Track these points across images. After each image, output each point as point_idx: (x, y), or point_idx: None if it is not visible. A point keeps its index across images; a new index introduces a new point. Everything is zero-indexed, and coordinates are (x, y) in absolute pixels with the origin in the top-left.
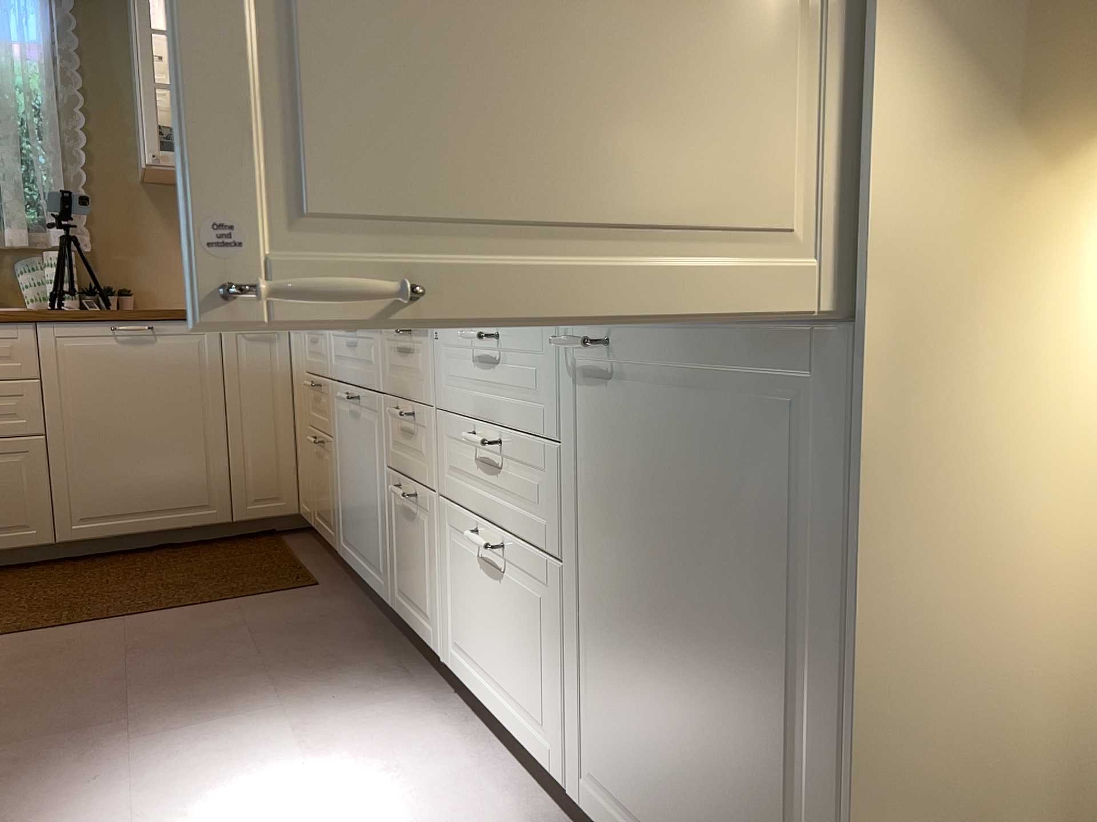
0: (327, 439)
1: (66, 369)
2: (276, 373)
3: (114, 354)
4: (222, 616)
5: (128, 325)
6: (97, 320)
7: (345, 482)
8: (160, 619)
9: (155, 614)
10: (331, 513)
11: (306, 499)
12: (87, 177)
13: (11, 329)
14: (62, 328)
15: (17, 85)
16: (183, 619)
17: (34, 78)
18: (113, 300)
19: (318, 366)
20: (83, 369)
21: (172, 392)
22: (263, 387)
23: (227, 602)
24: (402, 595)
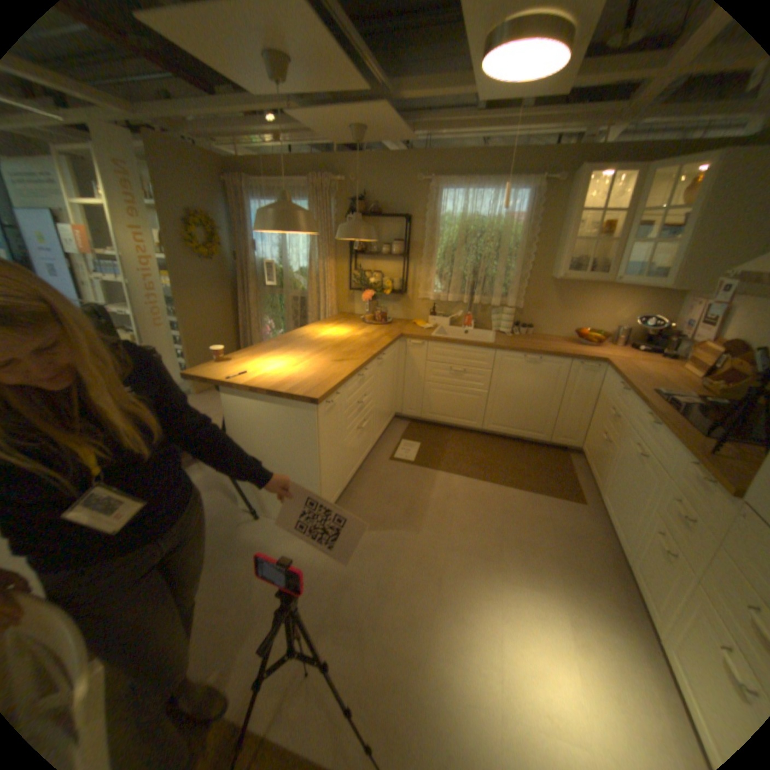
0: (614, 444)
1: (502, 369)
2: (592, 387)
3: (522, 366)
4: (541, 505)
5: (531, 355)
6: (519, 352)
7: (619, 477)
8: (516, 494)
9: (514, 489)
10: (603, 475)
11: (588, 449)
12: (529, 276)
13: (487, 350)
14: (505, 352)
15: (511, 234)
16: (525, 499)
17: (519, 230)
18: (525, 330)
19: (621, 407)
20: (508, 370)
21: (541, 385)
22: (584, 392)
23: (543, 496)
24: (641, 573)
